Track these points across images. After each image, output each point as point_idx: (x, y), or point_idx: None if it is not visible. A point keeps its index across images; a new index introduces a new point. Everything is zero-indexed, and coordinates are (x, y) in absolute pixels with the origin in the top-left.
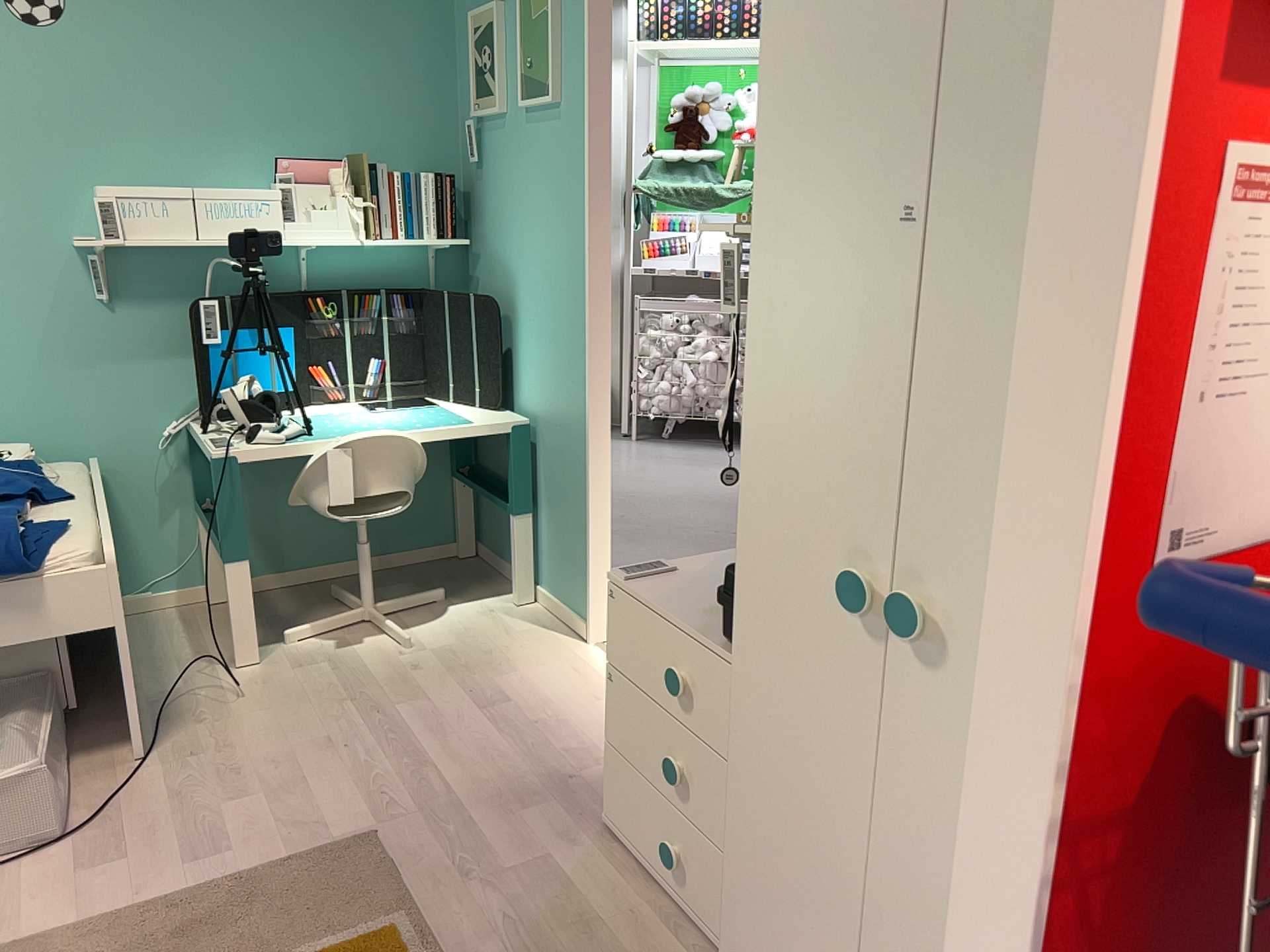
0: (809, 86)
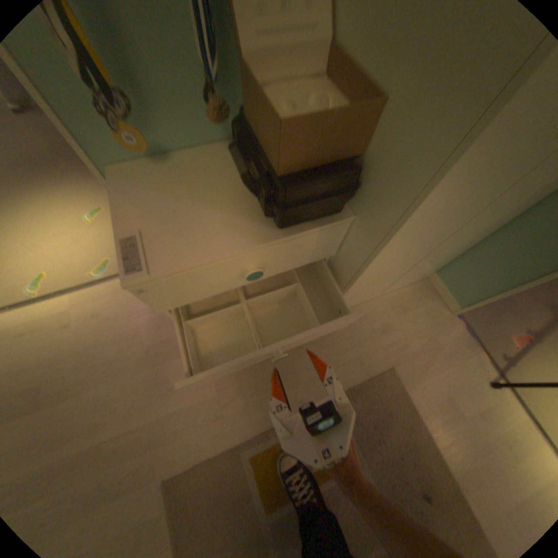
0: None
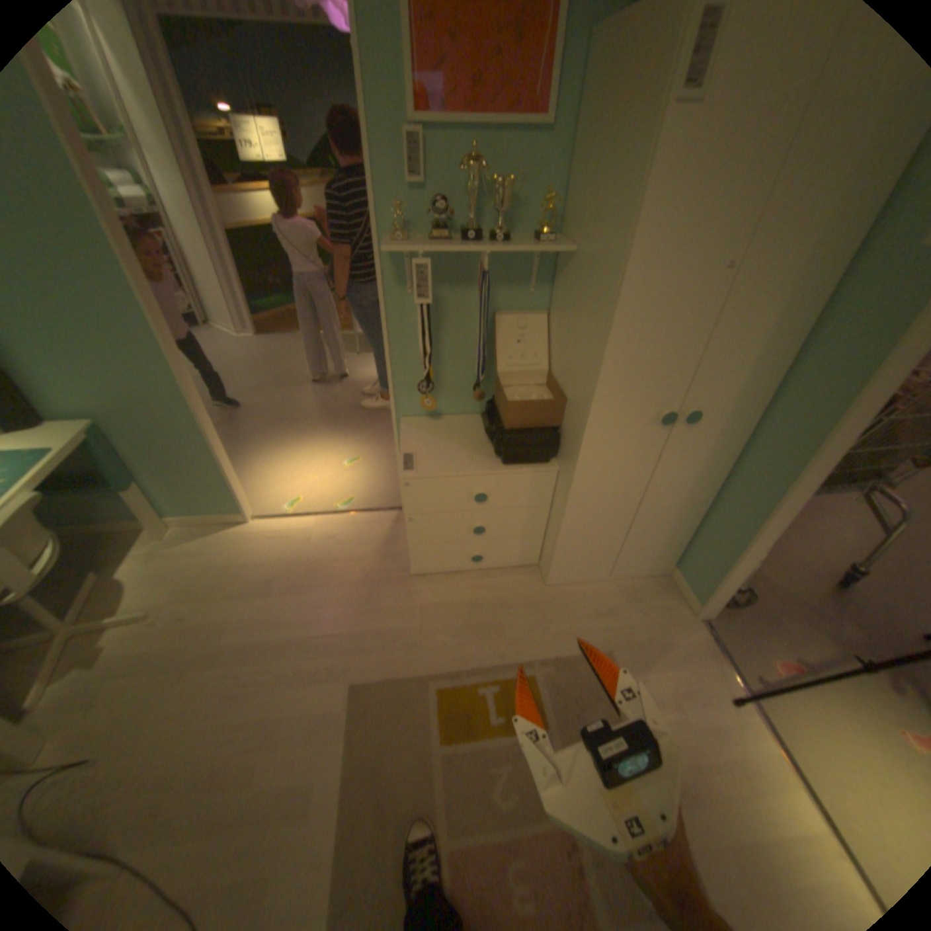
0: (686, 199)
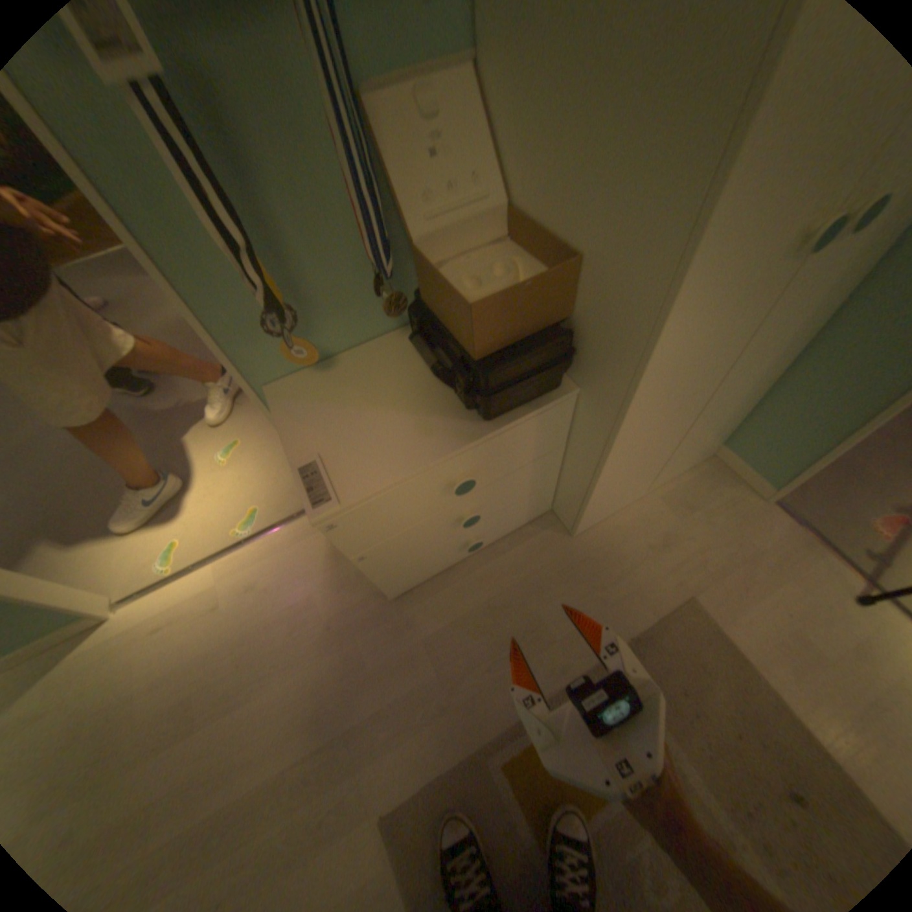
0: None
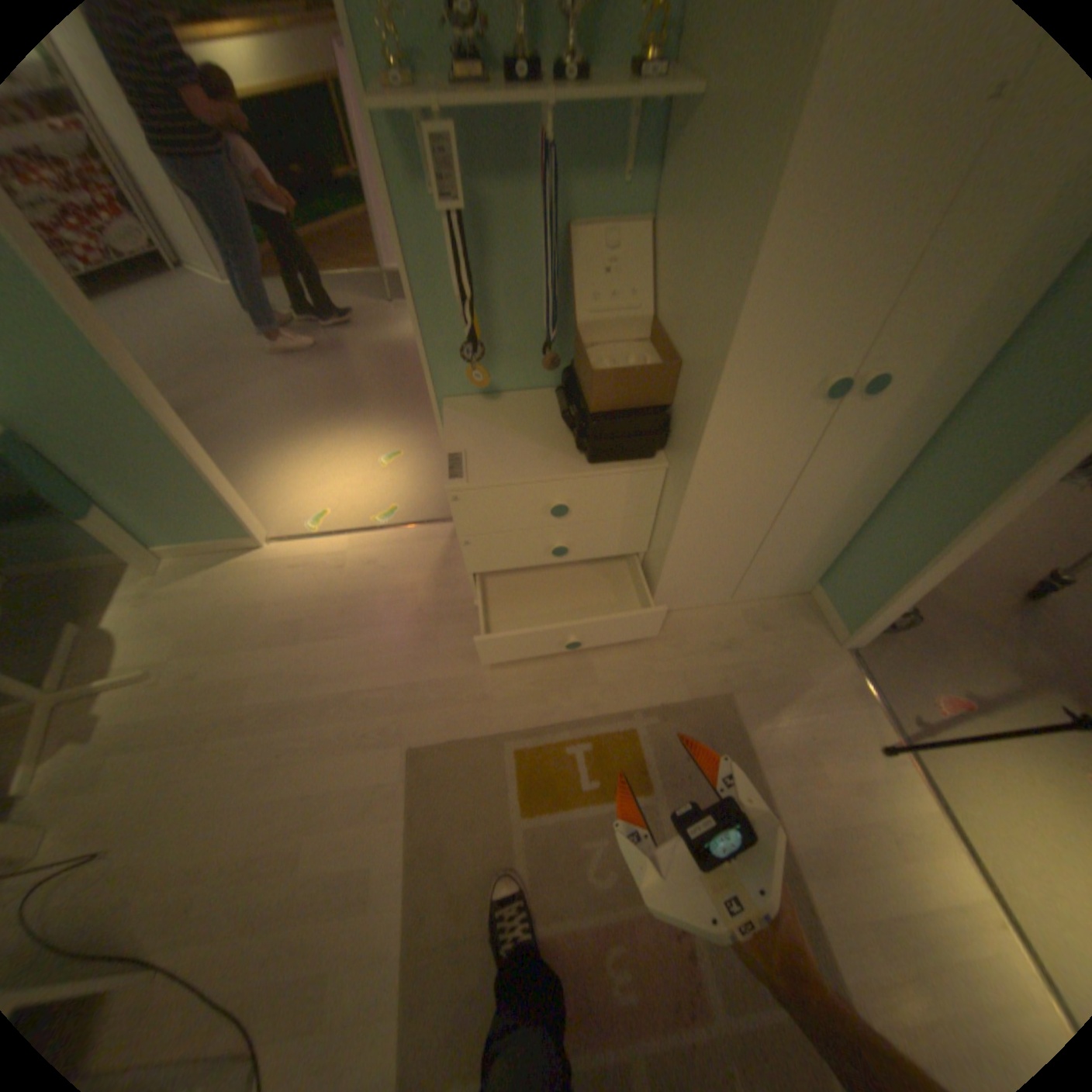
0: None
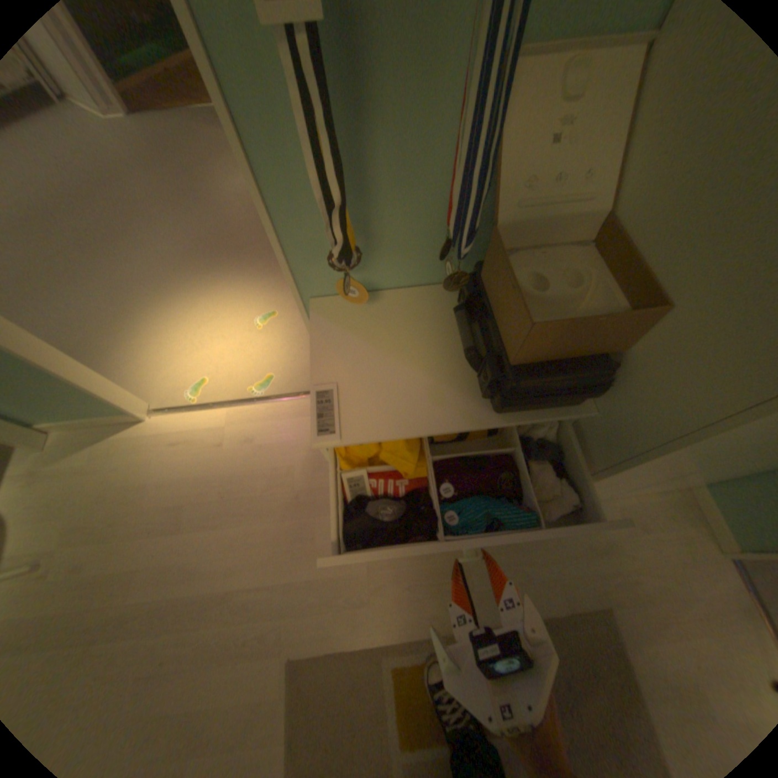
0: None
